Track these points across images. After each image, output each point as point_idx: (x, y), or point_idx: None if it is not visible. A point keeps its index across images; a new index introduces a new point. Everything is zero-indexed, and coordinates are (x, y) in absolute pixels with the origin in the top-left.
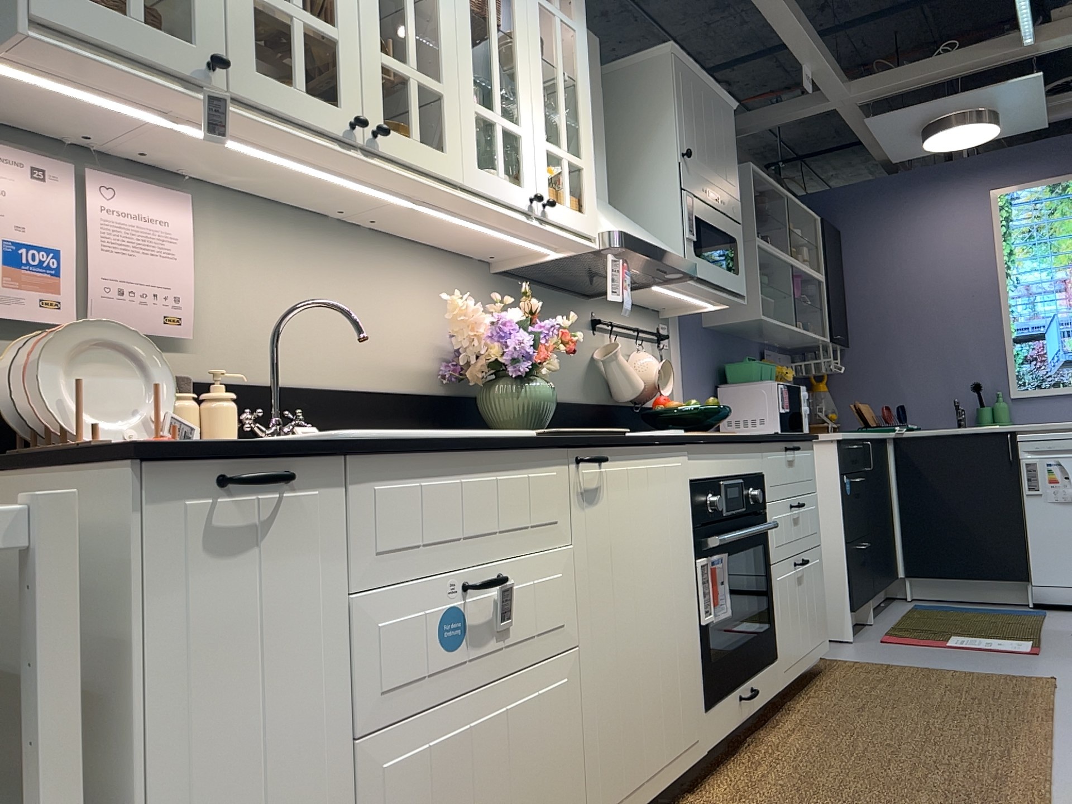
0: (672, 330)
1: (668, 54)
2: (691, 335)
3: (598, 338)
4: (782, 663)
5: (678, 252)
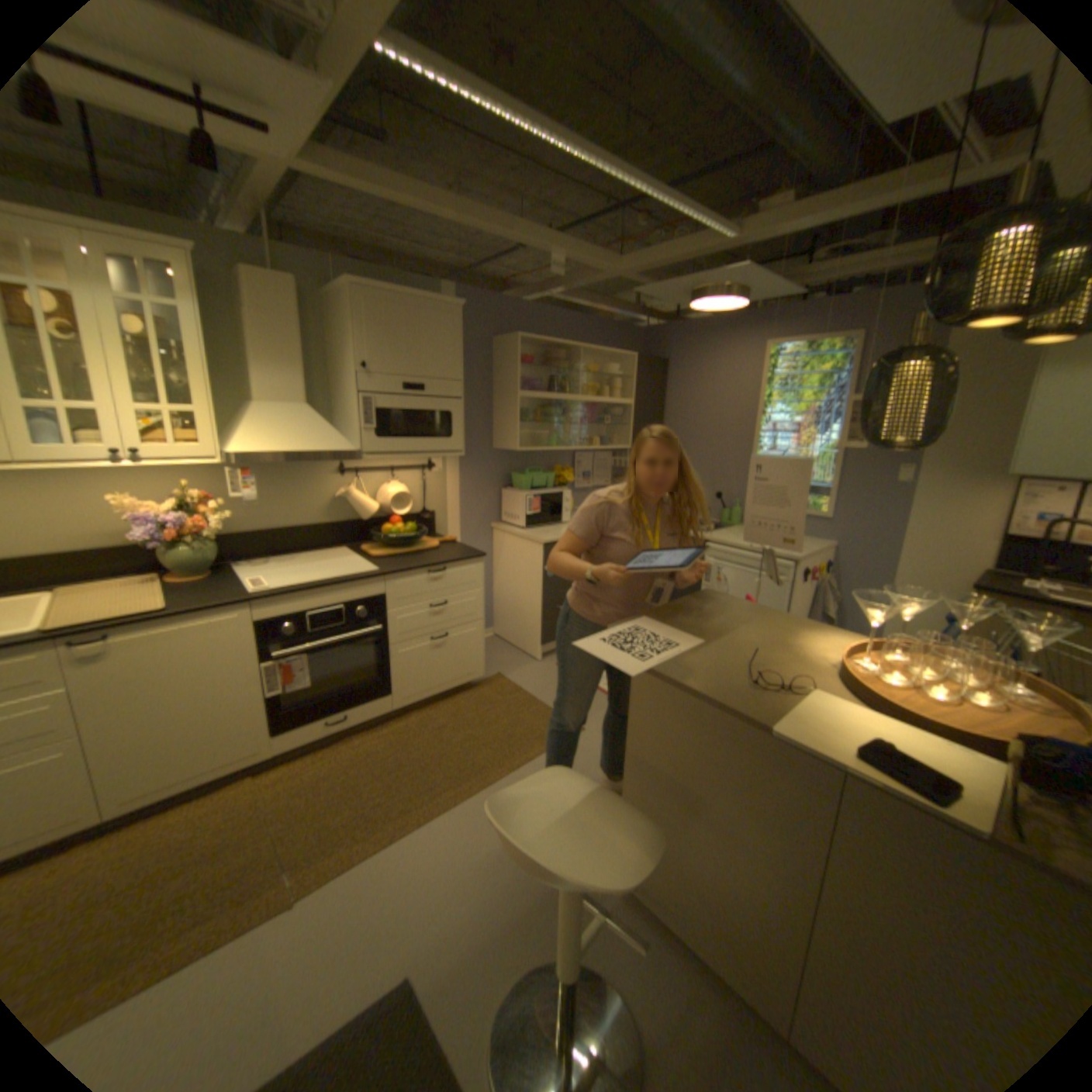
0: (446, 458)
1: (348, 283)
2: (473, 457)
3: (346, 479)
4: (400, 696)
5: (341, 445)
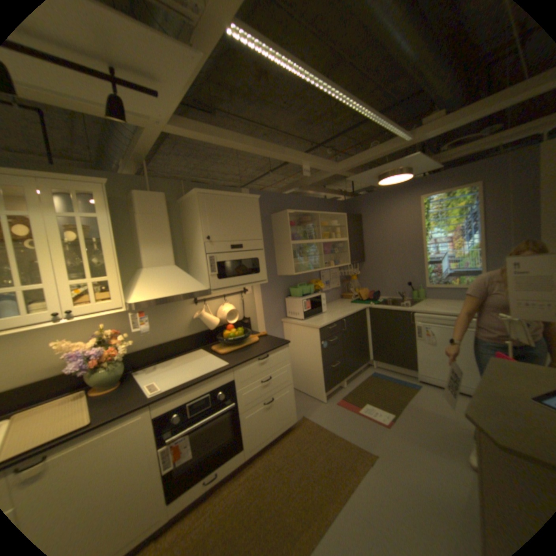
0: (253, 285)
1: (196, 193)
2: (267, 282)
3: (198, 306)
4: (248, 450)
5: (198, 287)
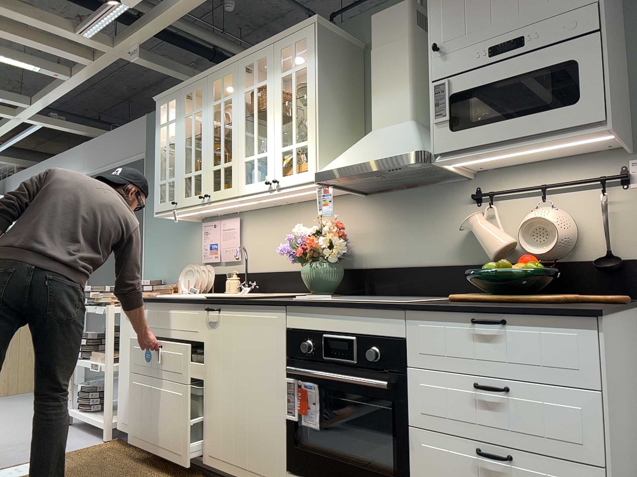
0: None
1: None
2: None
3: (480, 208)
4: None
5: (405, 148)
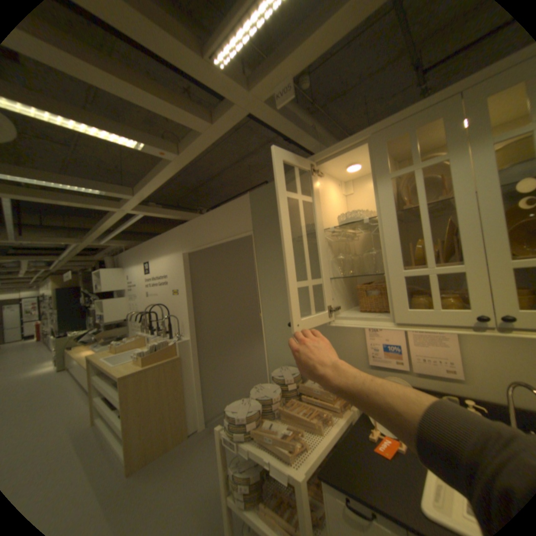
0: None
1: None
2: None
3: None
4: None
5: None
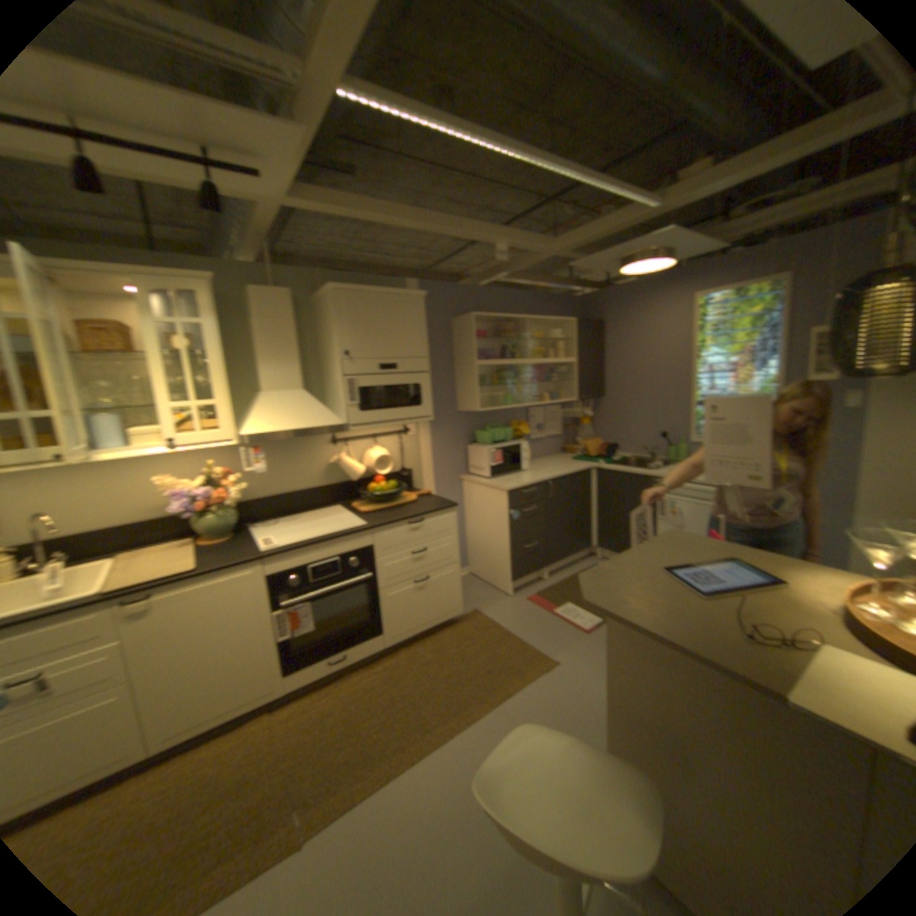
0: (416, 423)
1: (328, 289)
2: (439, 420)
3: (334, 447)
4: (388, 635)
5: (328, 420)
